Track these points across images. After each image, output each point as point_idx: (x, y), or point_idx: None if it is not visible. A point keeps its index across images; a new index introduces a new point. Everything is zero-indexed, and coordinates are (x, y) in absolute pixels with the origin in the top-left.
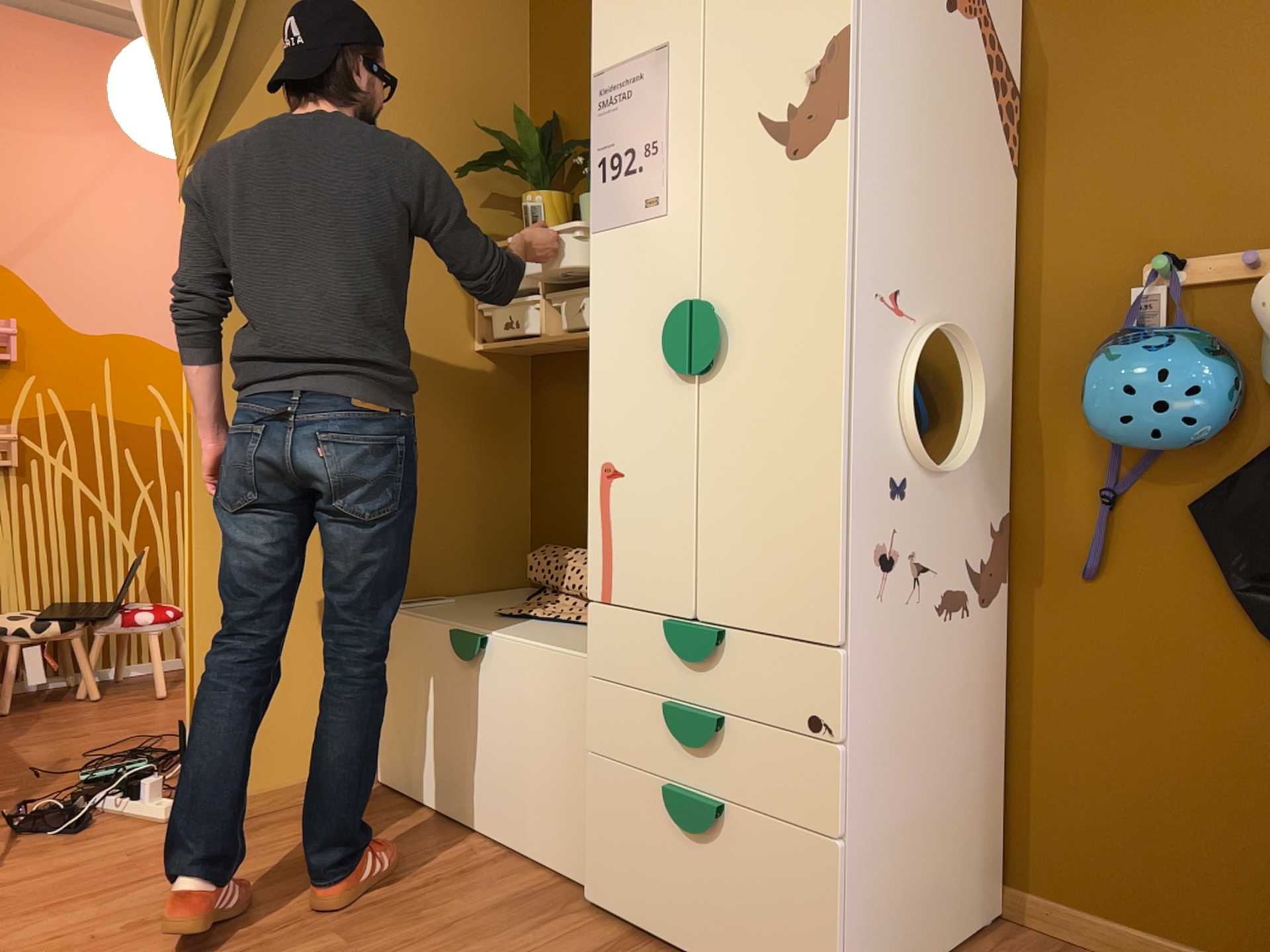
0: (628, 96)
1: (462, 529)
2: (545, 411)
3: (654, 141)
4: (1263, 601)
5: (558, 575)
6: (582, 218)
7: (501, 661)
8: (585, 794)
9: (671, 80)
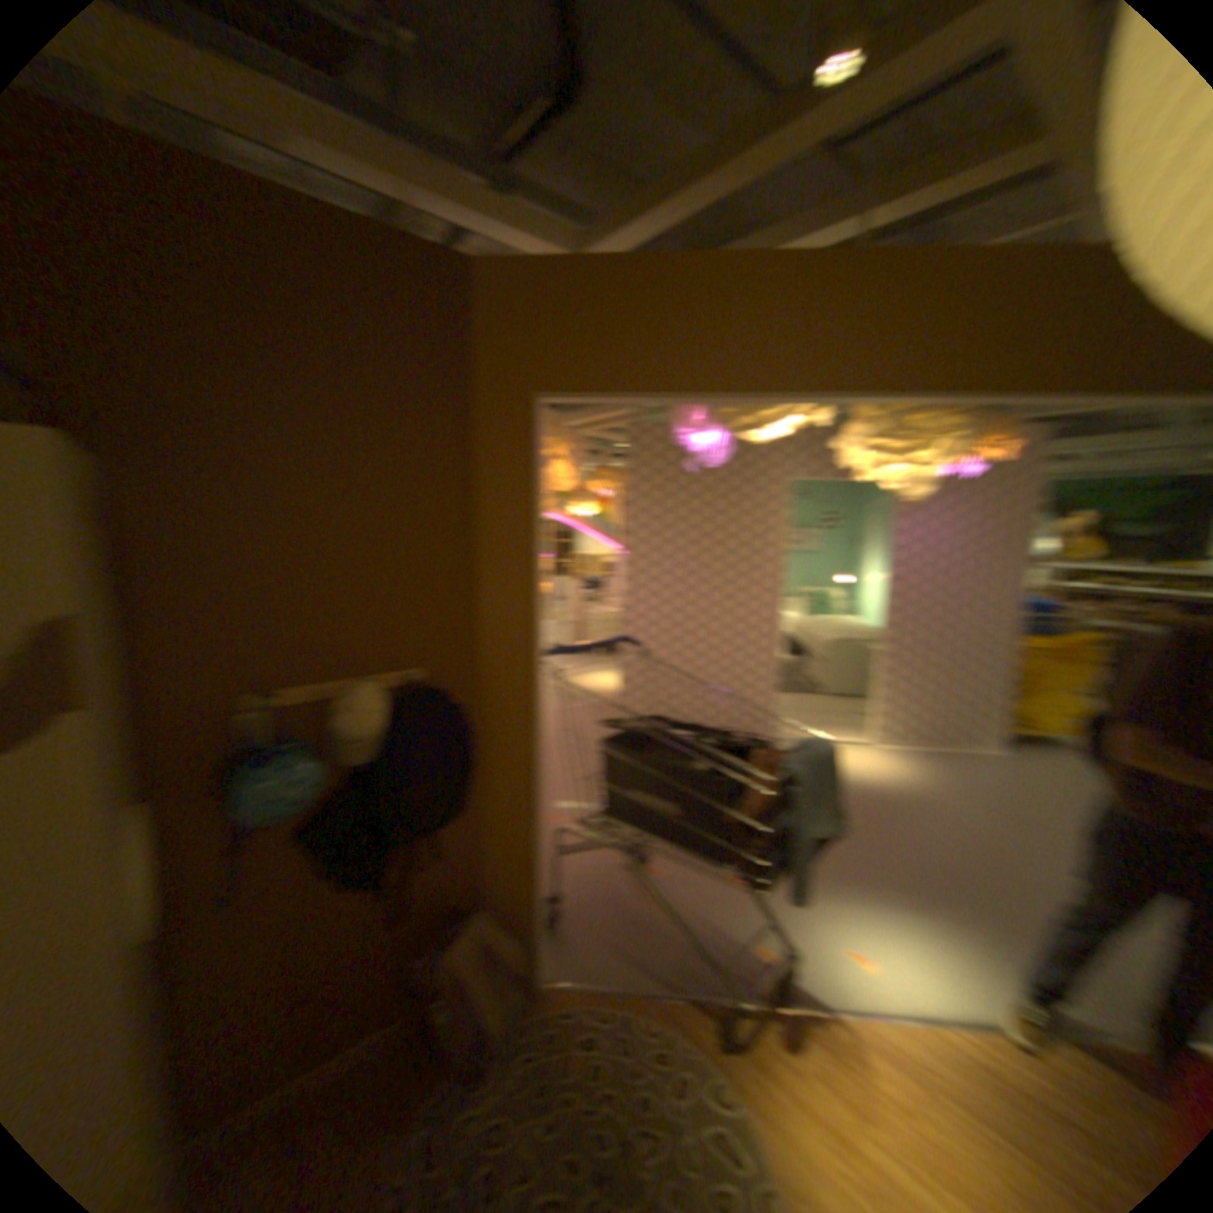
0: None
1: None
2: None
3: None
4: (329, 877)
5: None
6: None
7: None
8: None
9: None
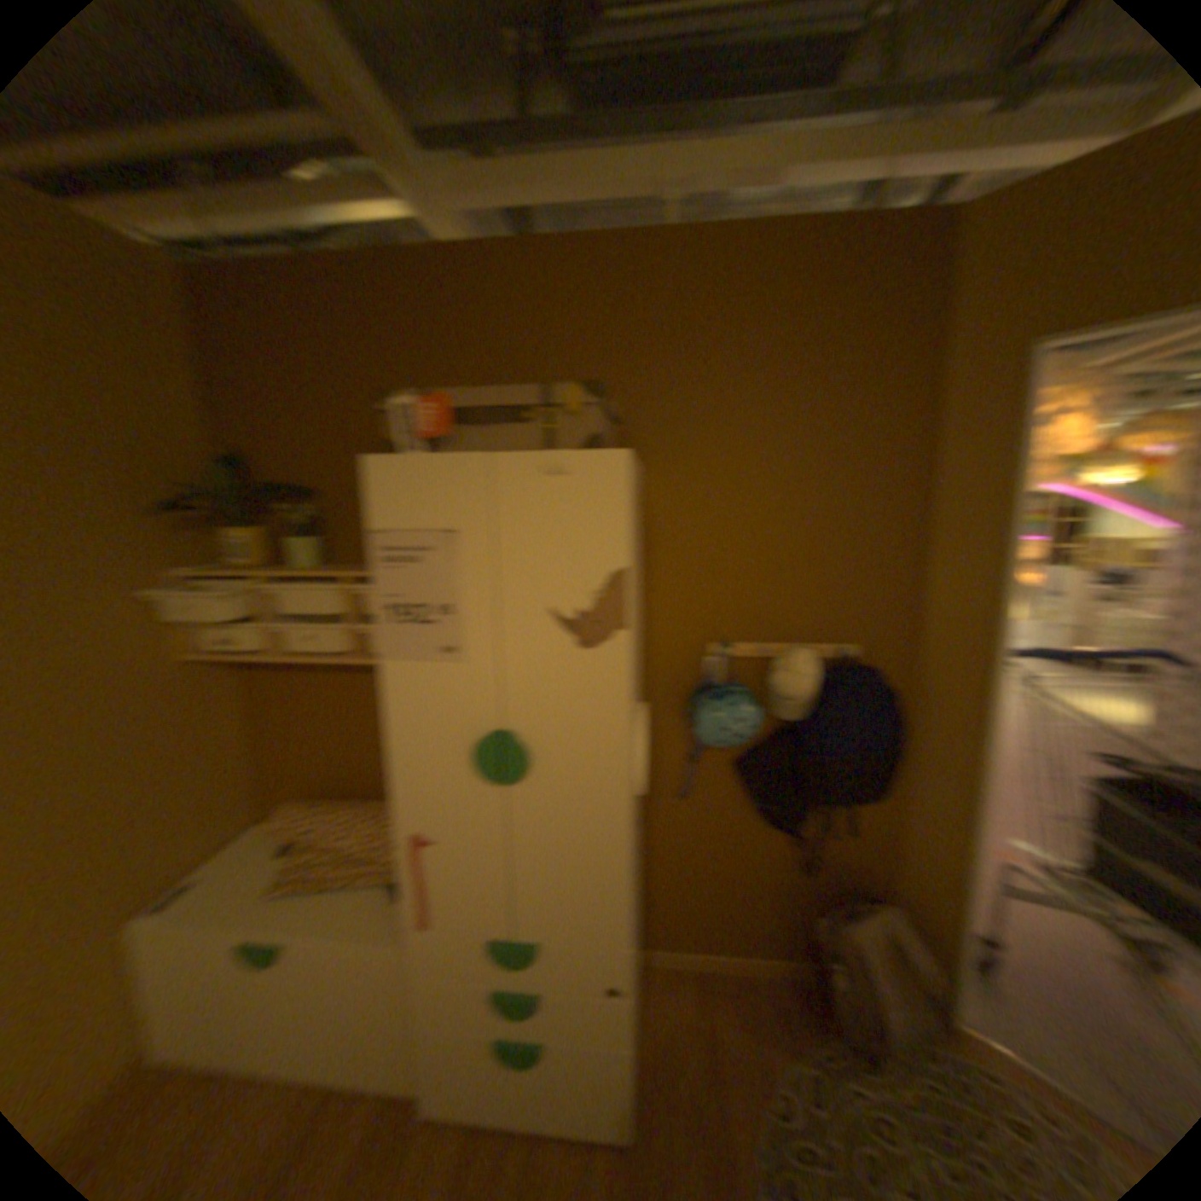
0: (409, 560)
1: (185, 814)
2: (248, 692)
3: (442, 605)
4: (763, 809)
5: (301, 840)
6: (281, 554)
7: (293, 965)
8: (409, 1055)
9: (456, 560)
